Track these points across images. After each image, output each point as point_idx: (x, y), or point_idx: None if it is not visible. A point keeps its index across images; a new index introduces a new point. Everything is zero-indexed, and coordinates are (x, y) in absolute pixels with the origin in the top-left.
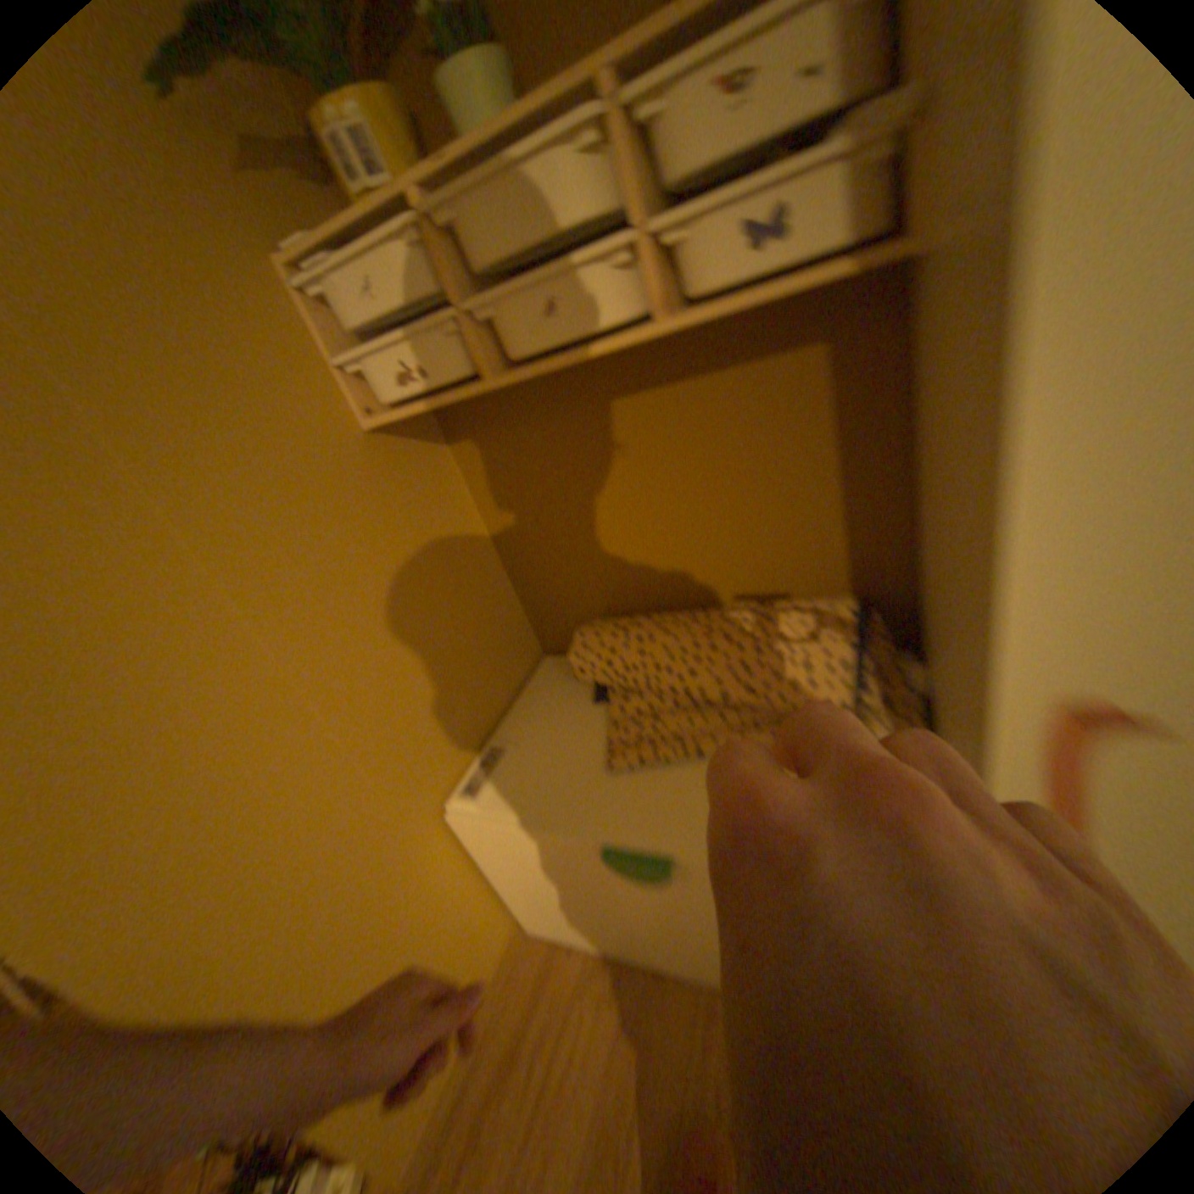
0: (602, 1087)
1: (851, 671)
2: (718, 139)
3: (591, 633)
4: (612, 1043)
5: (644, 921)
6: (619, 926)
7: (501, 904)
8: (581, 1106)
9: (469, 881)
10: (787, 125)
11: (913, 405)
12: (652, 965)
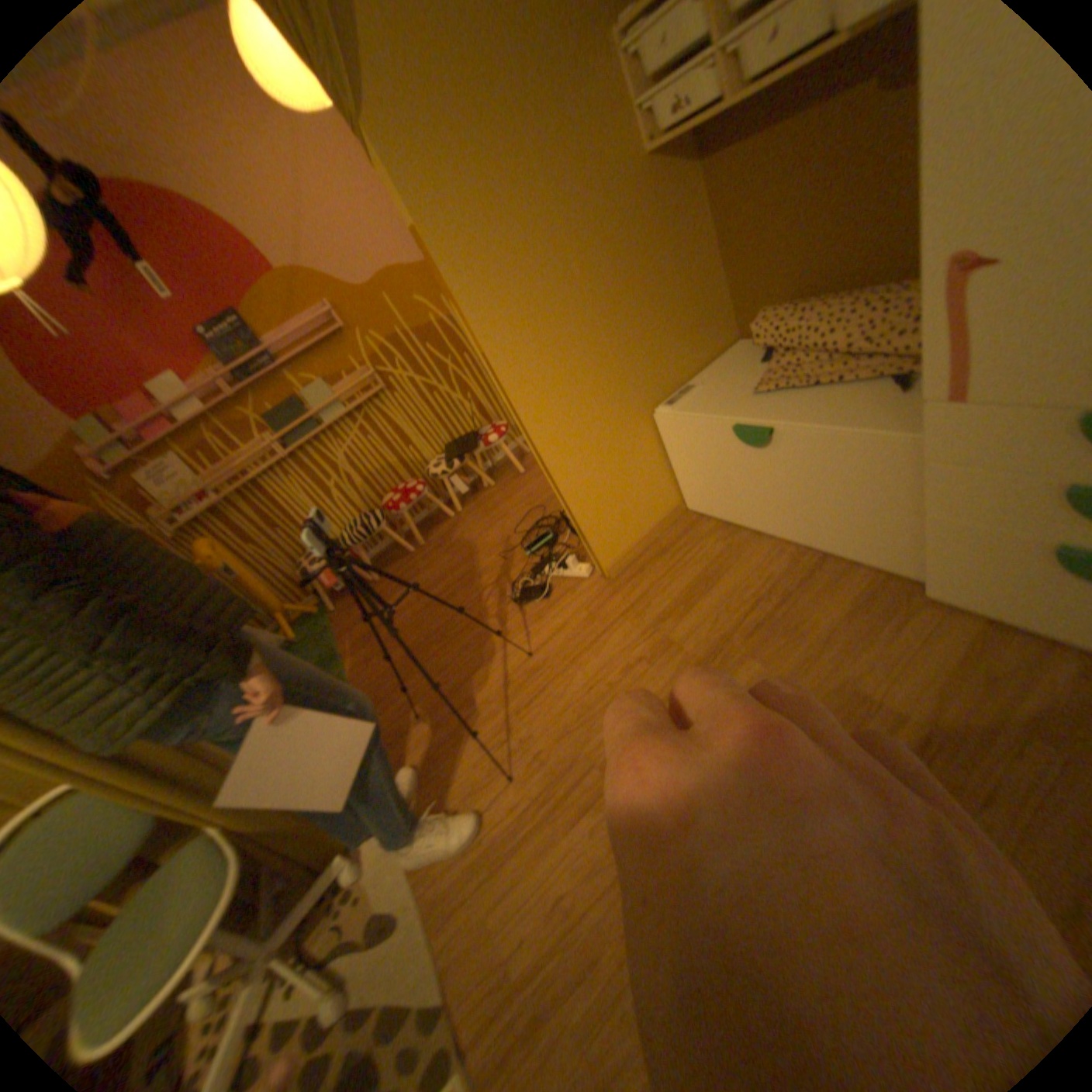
0: (709, 563)
1: None
2: None
3: (771, 307)
4: (720, 551)
5: (754, 484)
6: (740, 491)
7: (676, 483)
8: (696, 567)
9: (660, 458)
10: None
11: None
12: (756, 524)
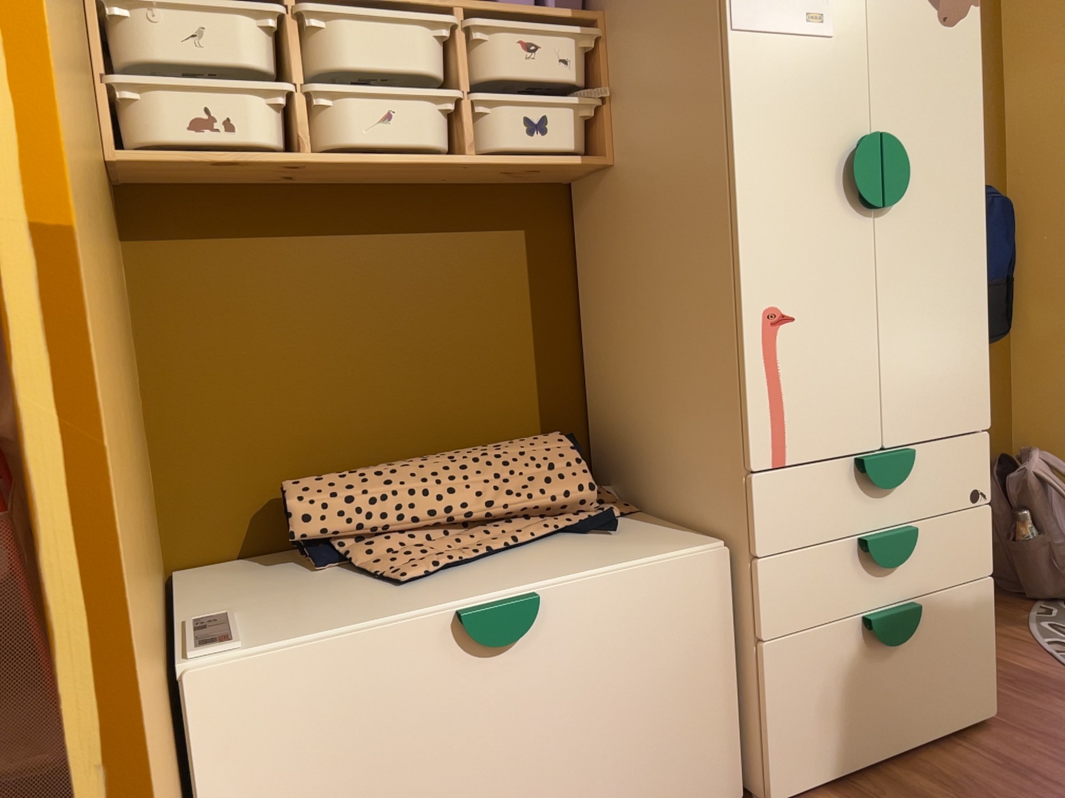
0: None
1: (586, 464)
2: (521, 70)
3: (308, 480)
4: None
5: (475, 767)
6: None
7: None
8: None
9: None
10: (553, 80)
11: (578, 281)
12: None
